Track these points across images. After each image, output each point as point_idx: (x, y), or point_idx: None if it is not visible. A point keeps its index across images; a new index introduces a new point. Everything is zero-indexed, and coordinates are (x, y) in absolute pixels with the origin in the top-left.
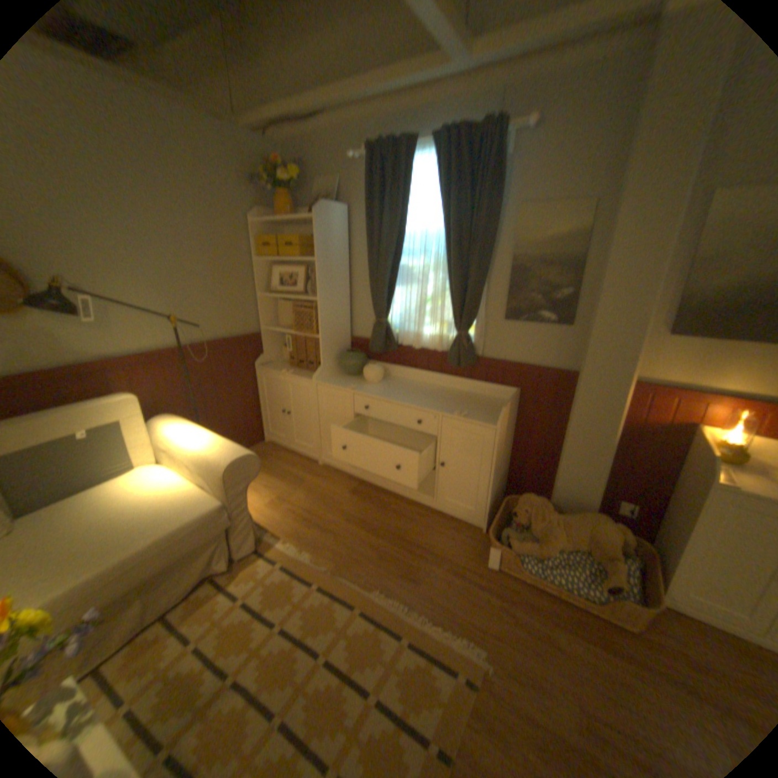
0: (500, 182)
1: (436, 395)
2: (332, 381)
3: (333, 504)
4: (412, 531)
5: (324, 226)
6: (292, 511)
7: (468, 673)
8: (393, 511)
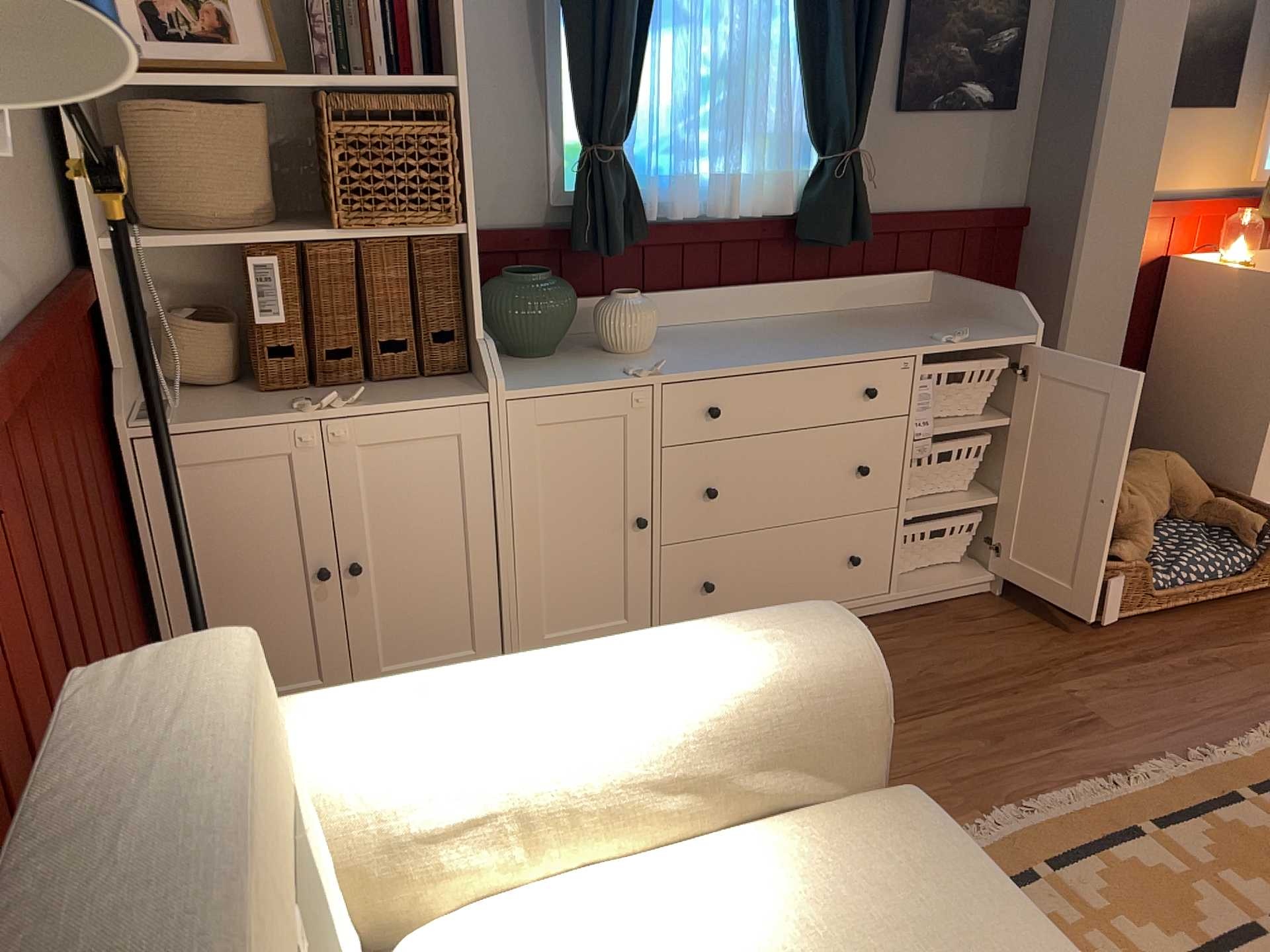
0: None
1: (807, 329)
2: (529, 377)
3: None
4: (931, 664)
5: None
6: None
7: None
8: None
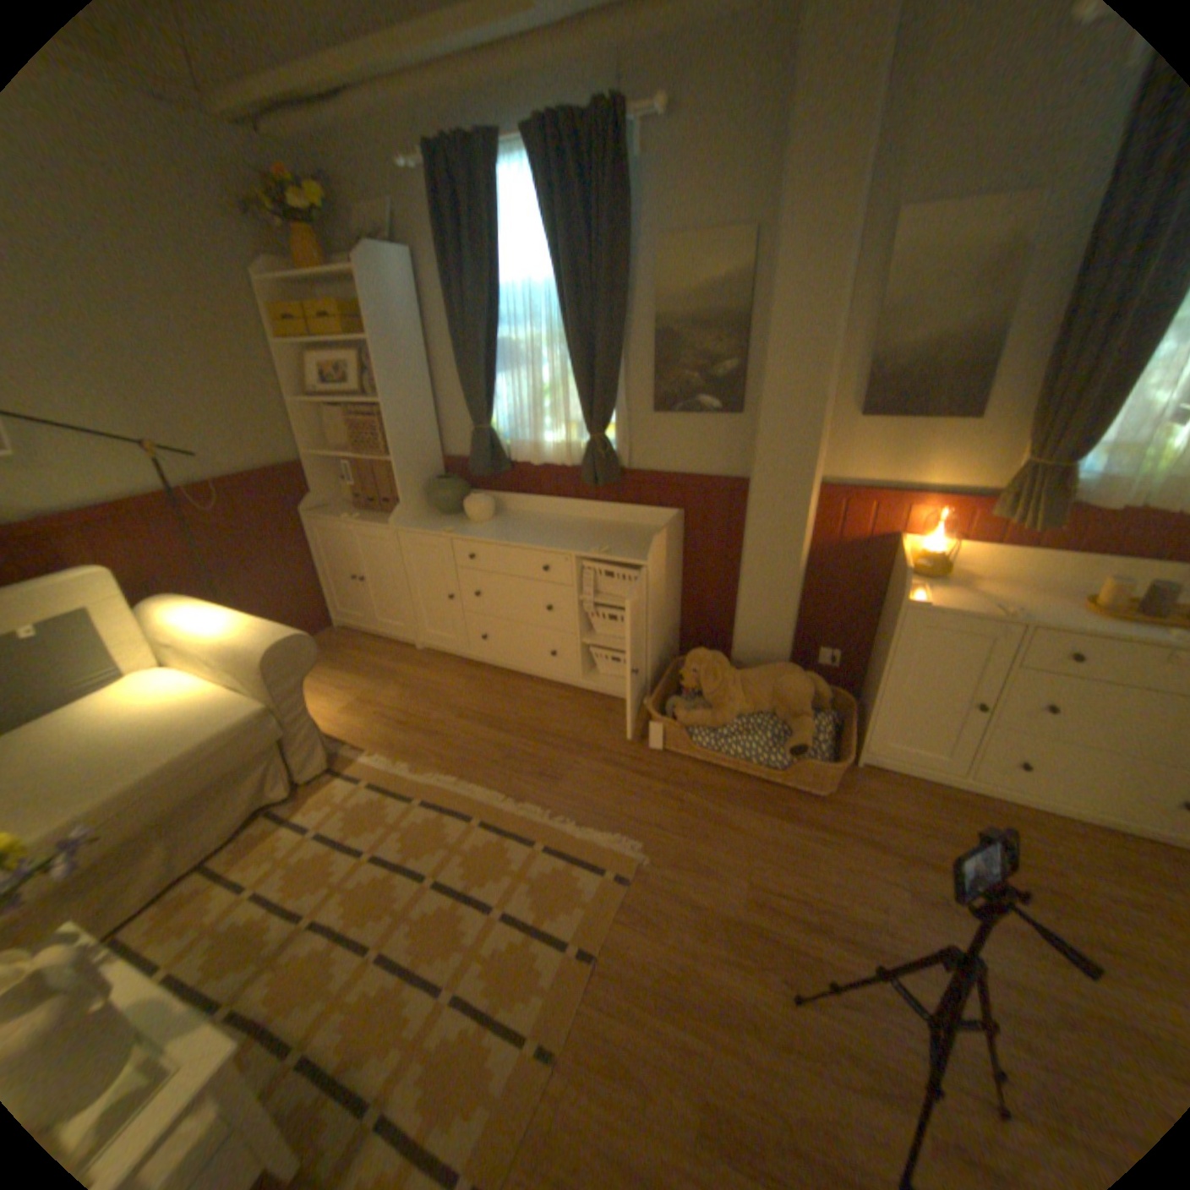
0: (624, 201)
1: (570, 529)
2: (418, 523)
3: (439, 698)
4: (551, 718)
5: (372, 281)
6: (379, 713)
7: (618, 868)
8: (524, 697)
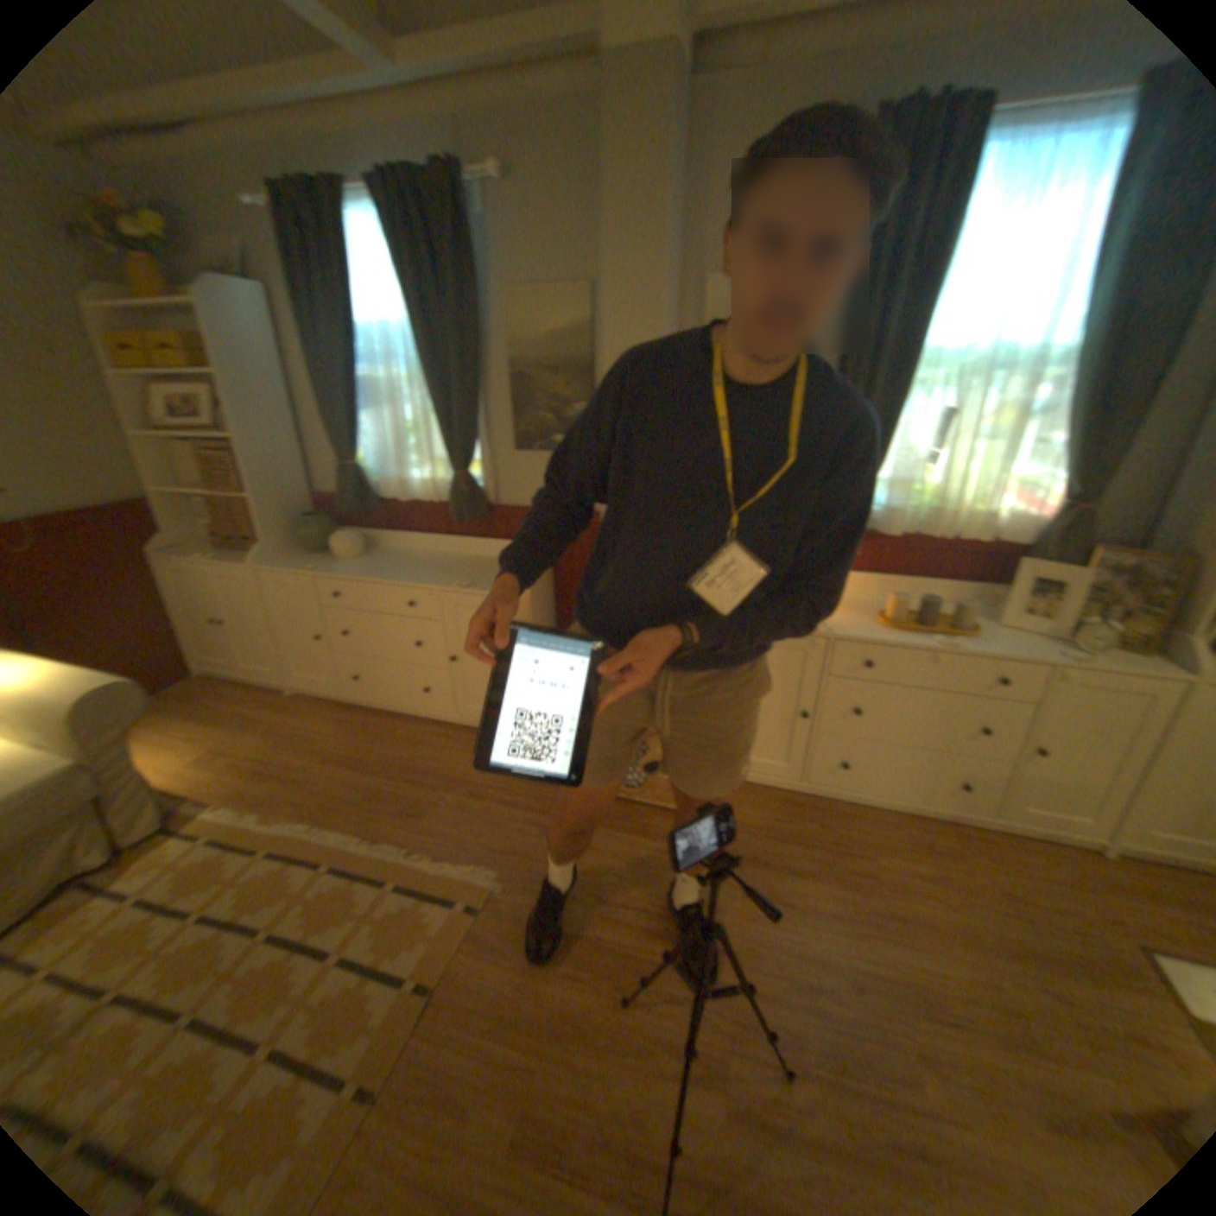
0: (466, 254)
1: (439, 565)
2: (278, 563)
3: (302, 745)
4: (421, 757)
5: (216, 315)
6: (230, 766)
7: (468, 899)
8: (395, 738)
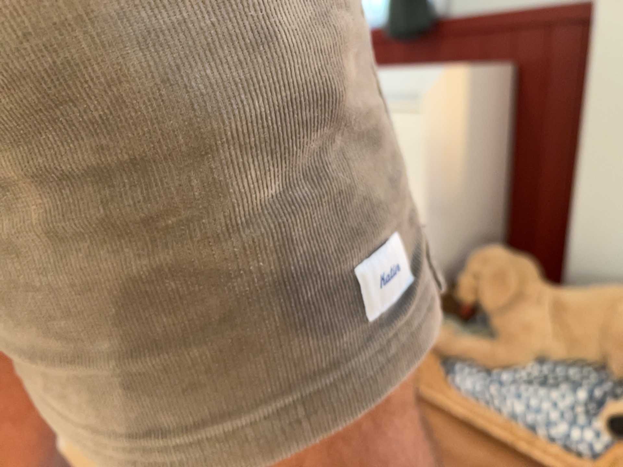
0: None
1: None
2: None
3: None
4: None
5: None
6: None
7: None
8: None
